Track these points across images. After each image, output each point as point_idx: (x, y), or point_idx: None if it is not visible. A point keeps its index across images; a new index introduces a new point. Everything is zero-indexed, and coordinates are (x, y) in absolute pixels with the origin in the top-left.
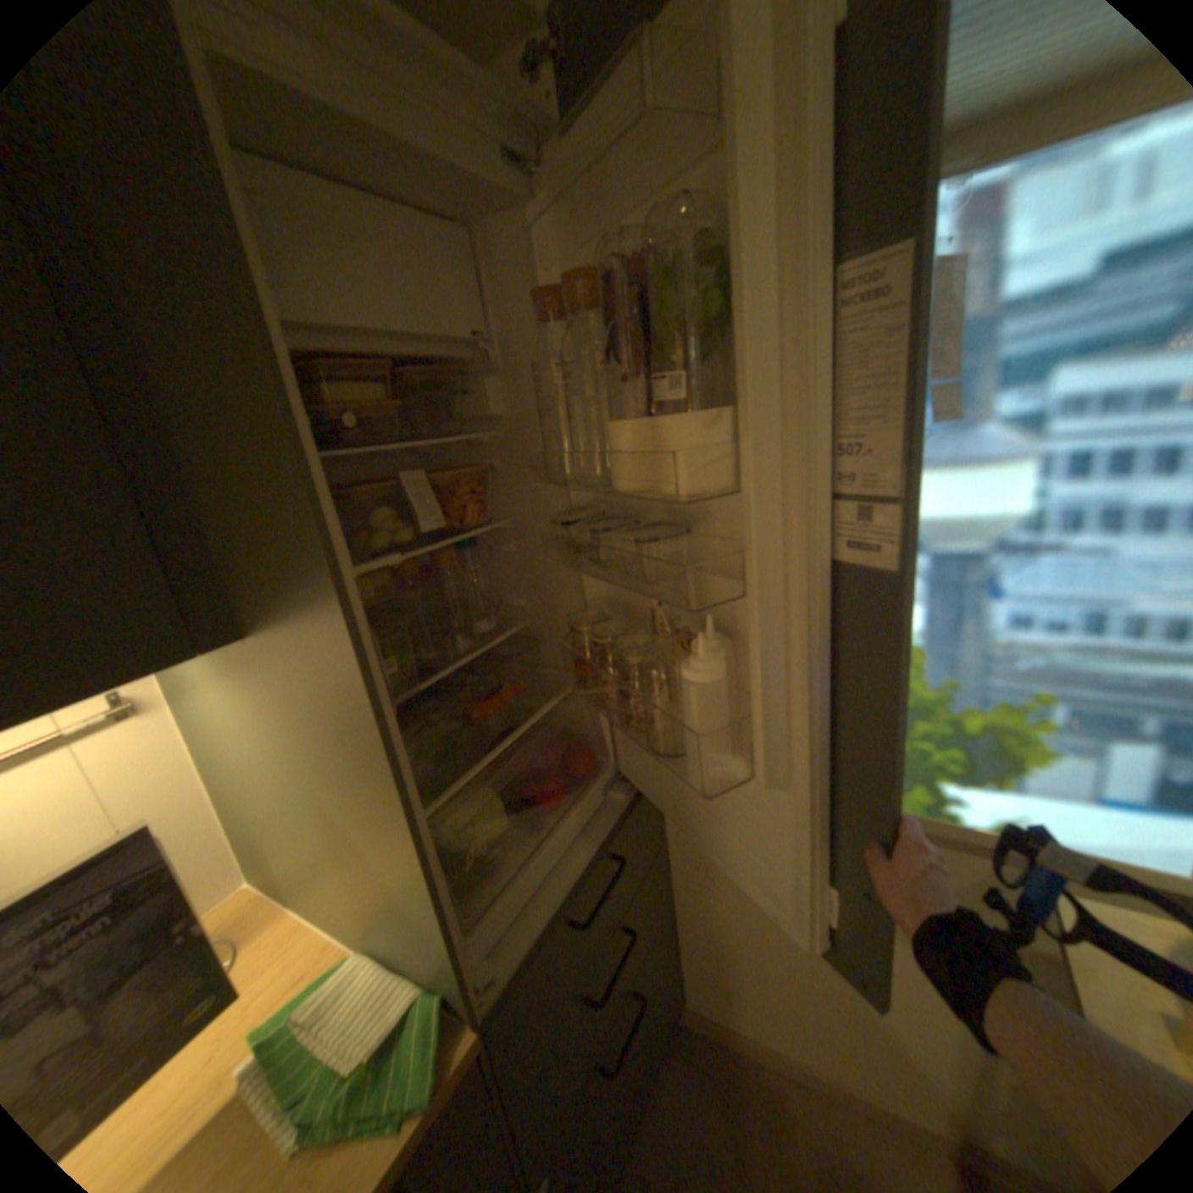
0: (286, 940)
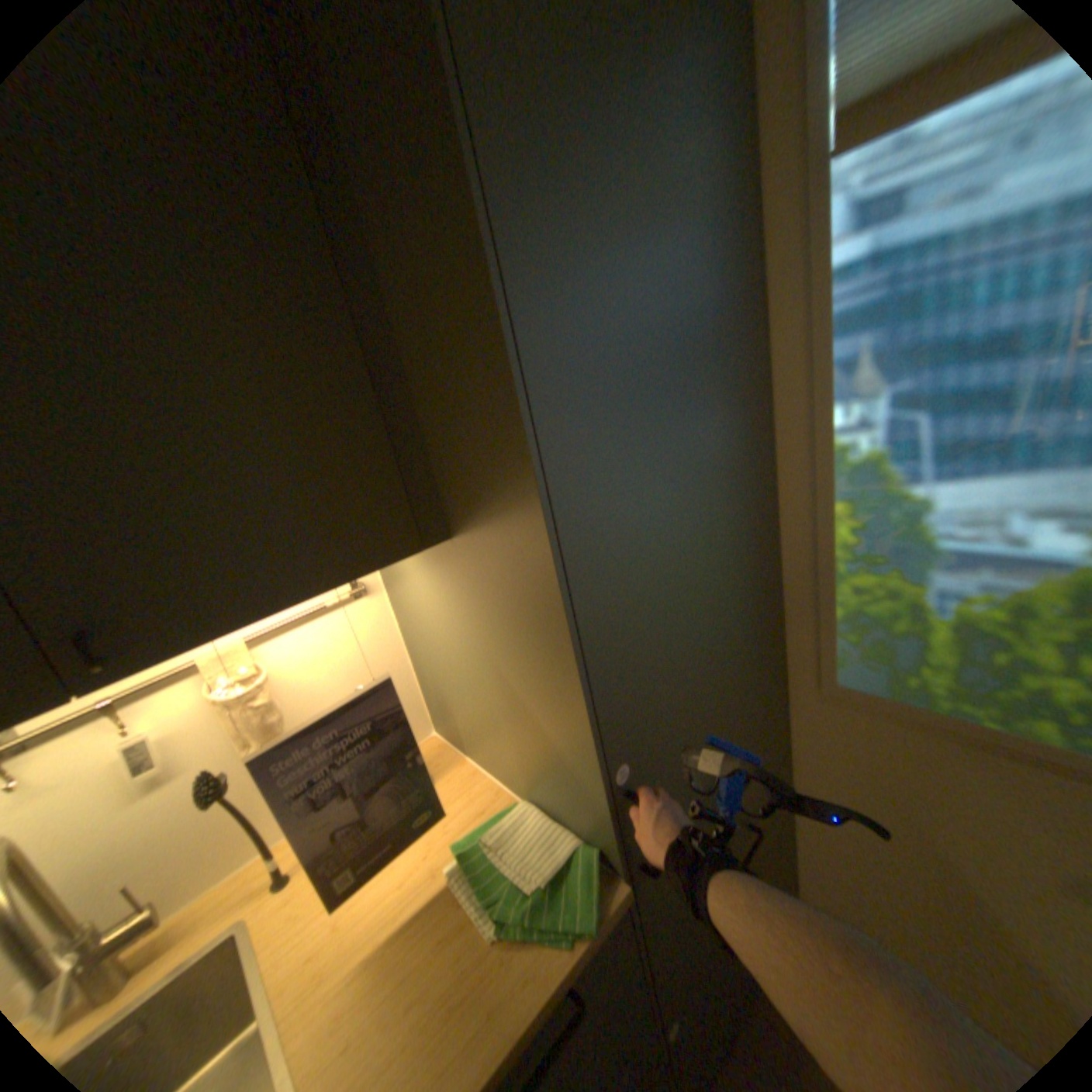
0: (467, 780)
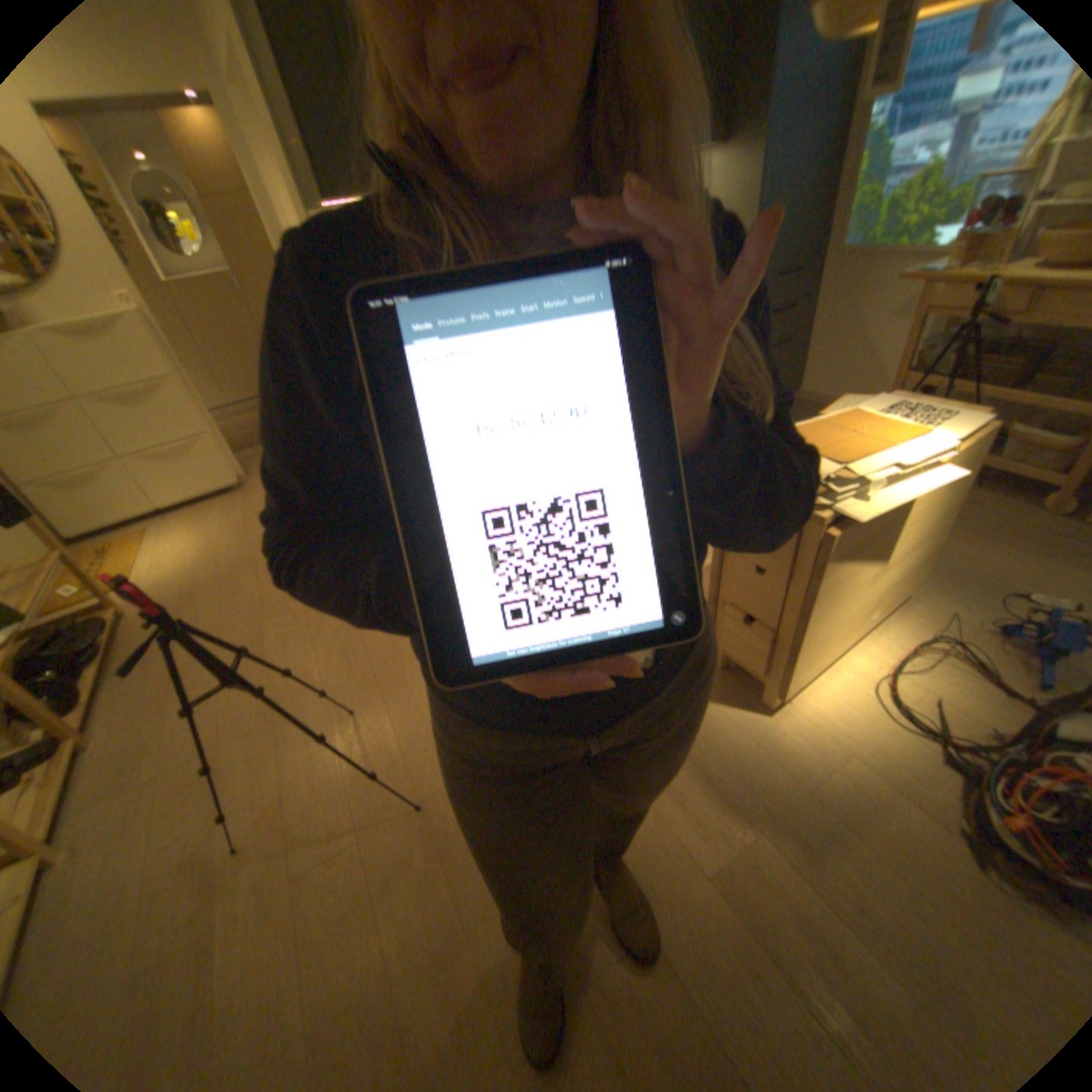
0: None
